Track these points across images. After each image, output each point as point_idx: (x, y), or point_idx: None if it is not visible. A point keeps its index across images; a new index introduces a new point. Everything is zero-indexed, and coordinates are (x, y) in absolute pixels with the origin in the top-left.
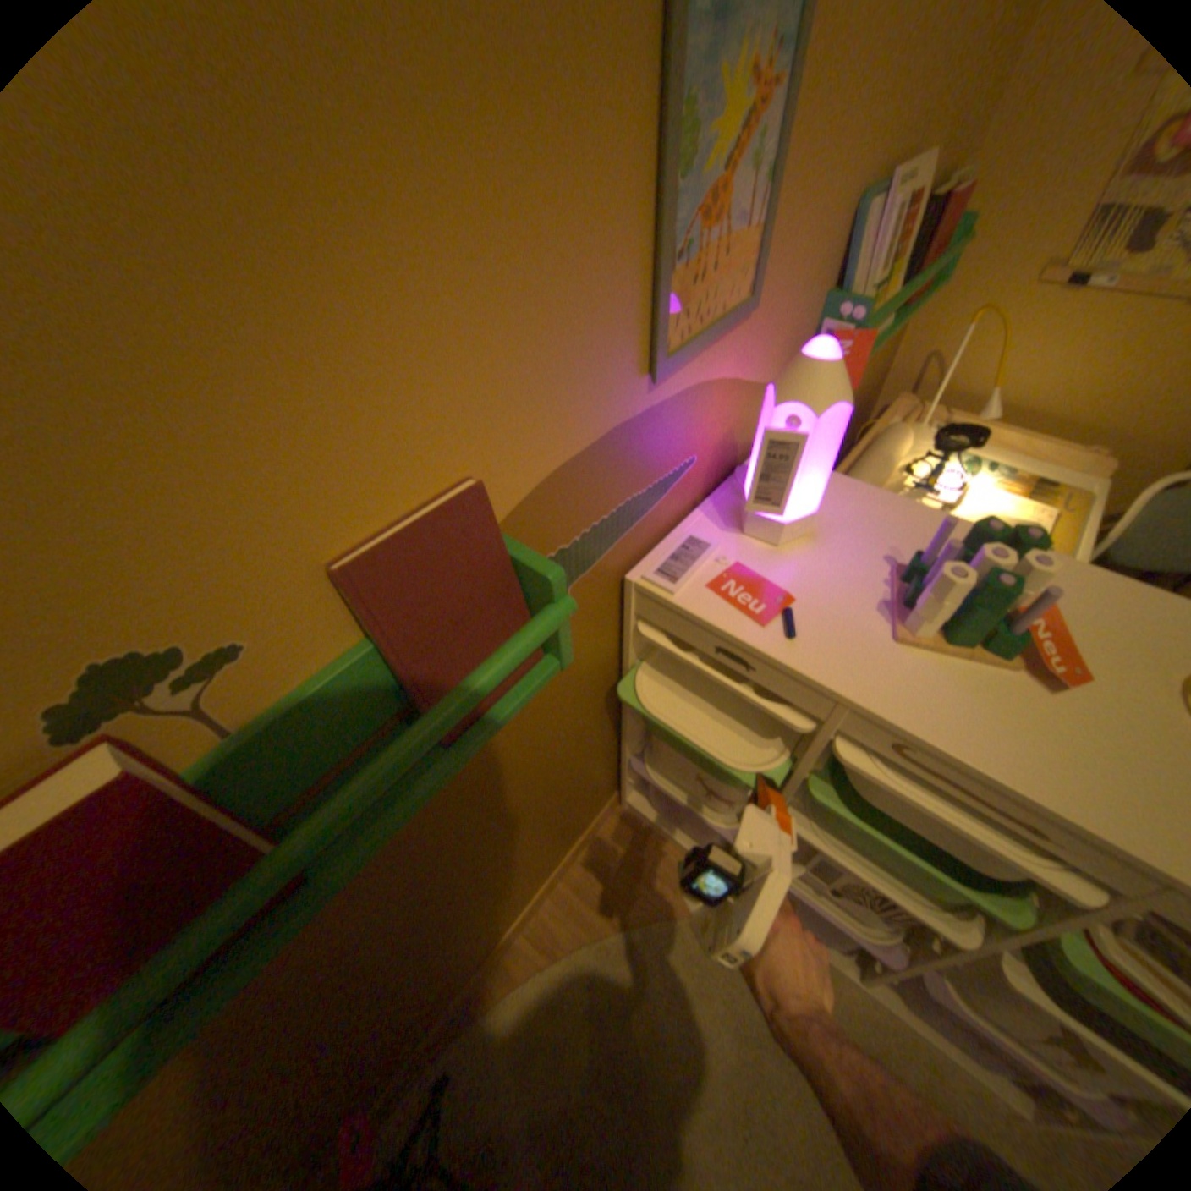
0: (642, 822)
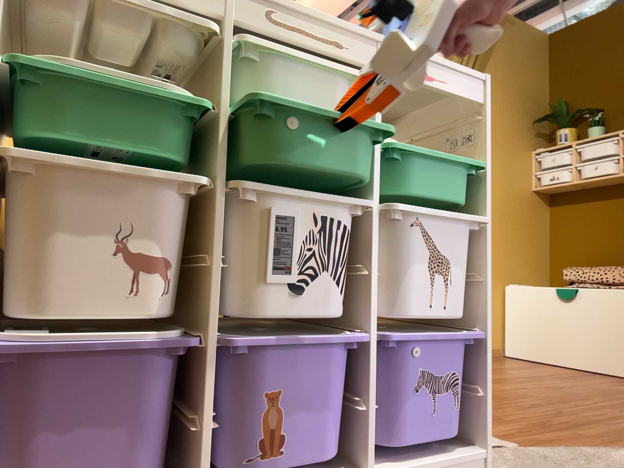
0: None
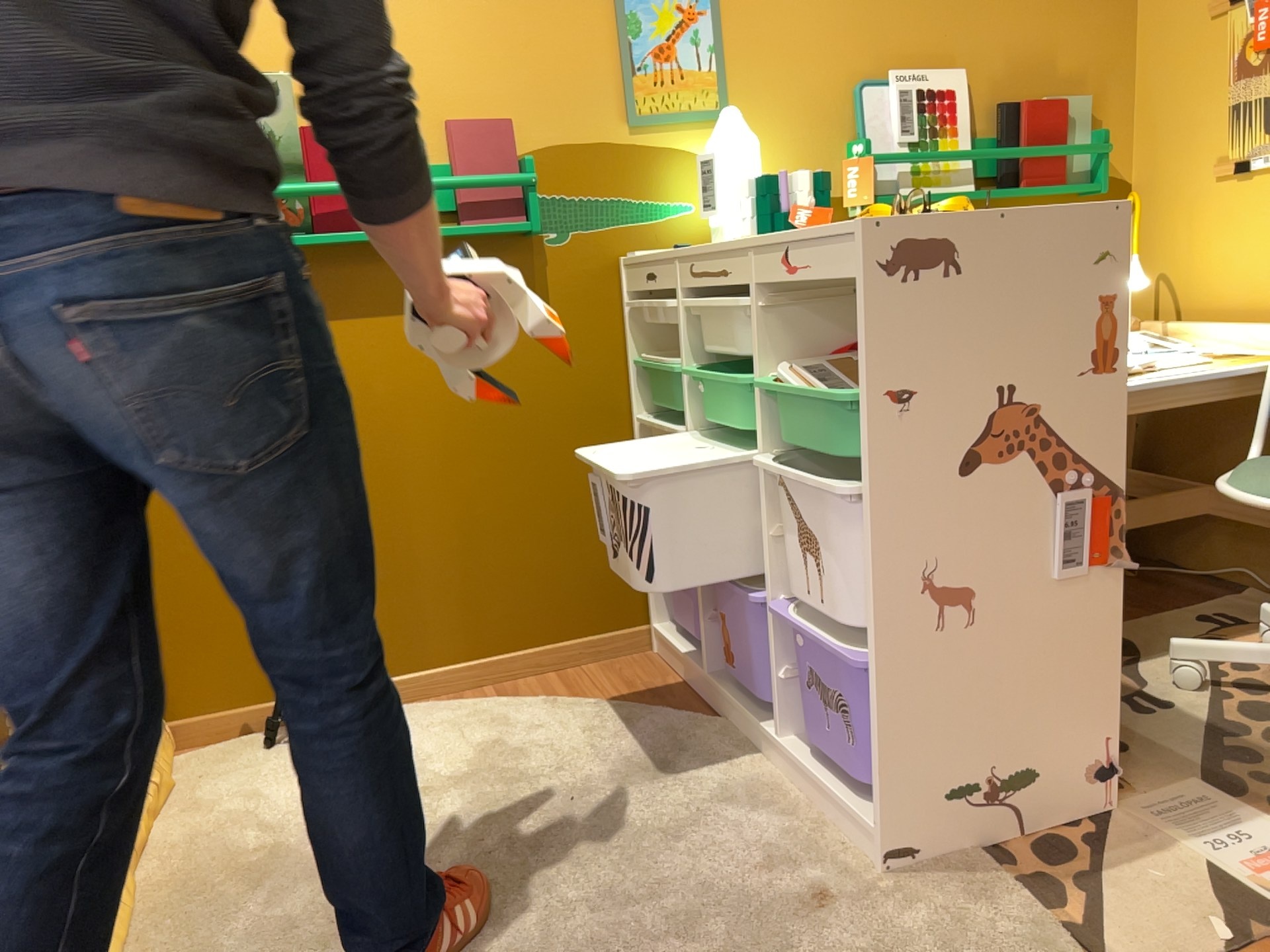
0: (663, 660)
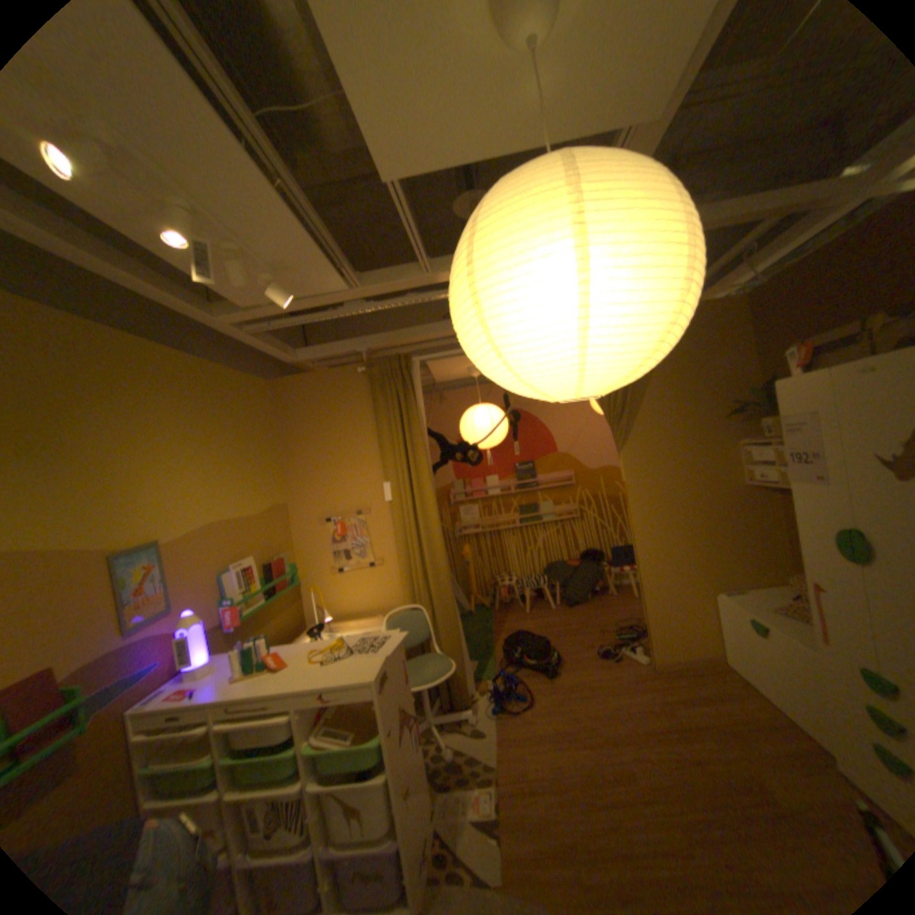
0: None
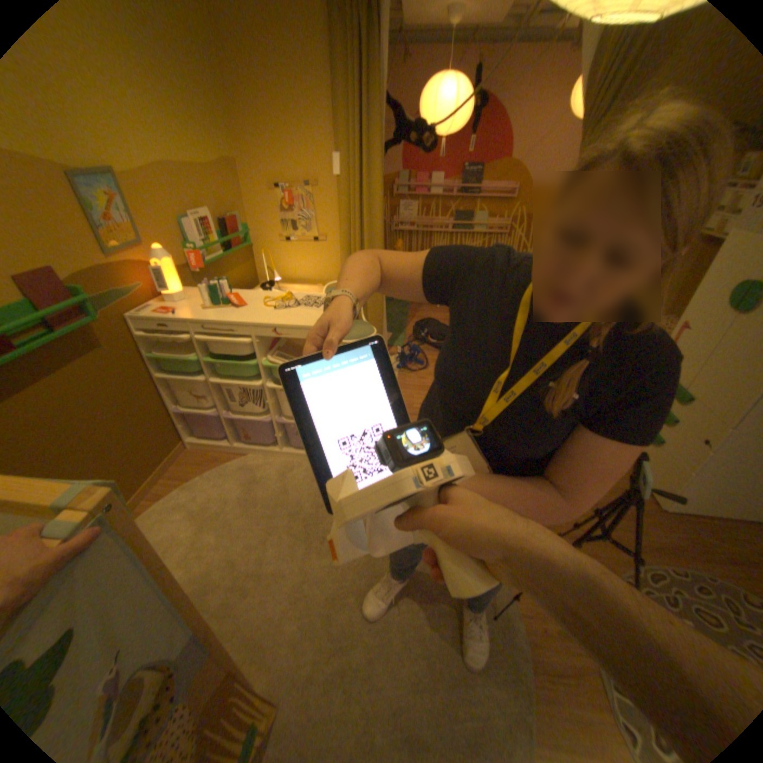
0: (196, 450)
